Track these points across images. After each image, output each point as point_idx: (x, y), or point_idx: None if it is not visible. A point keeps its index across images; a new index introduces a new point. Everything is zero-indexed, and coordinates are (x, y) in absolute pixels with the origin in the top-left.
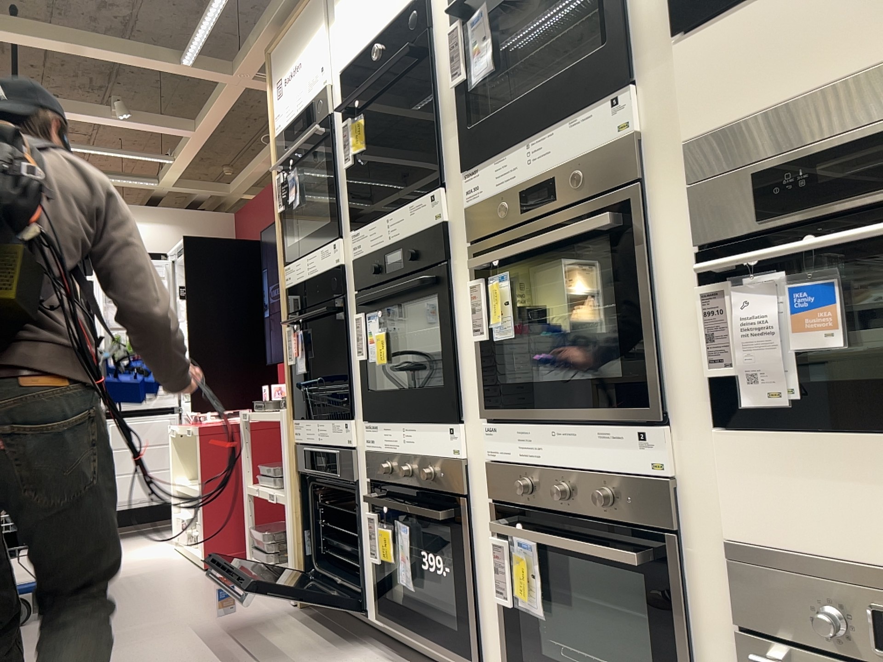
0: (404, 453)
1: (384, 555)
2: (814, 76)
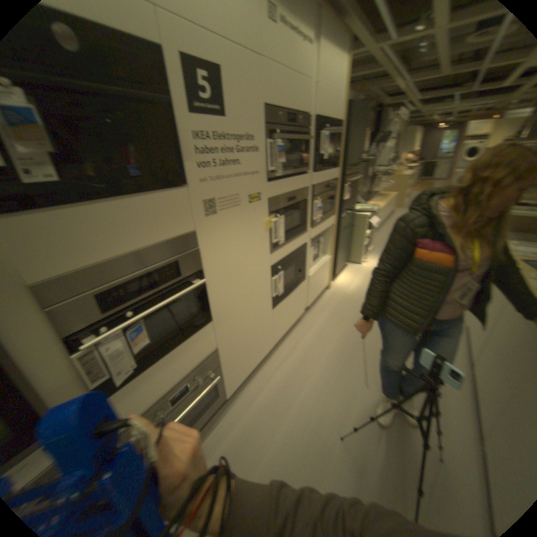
0: None
1: None
2: (114, 249)
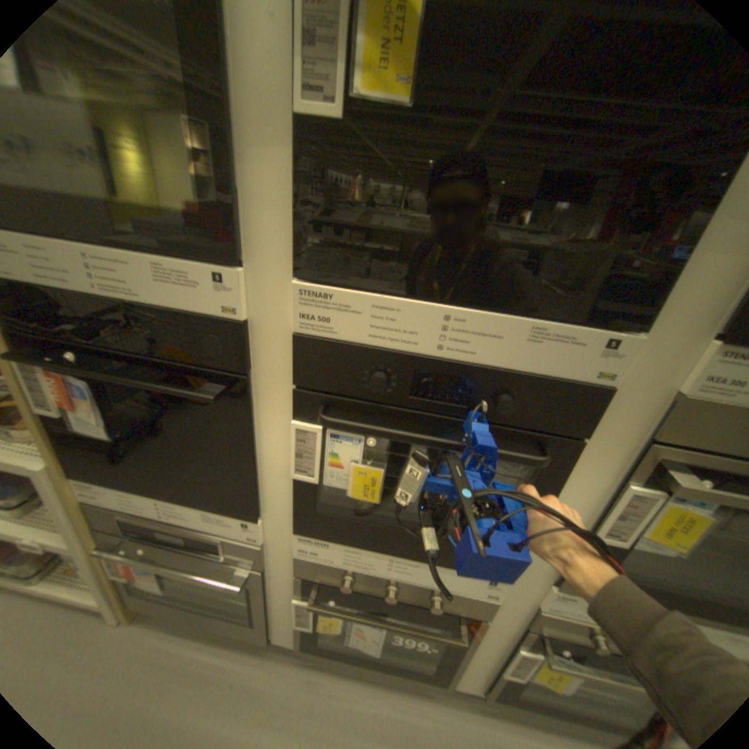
0: (389, 578)
1: (326, 632)
2: None
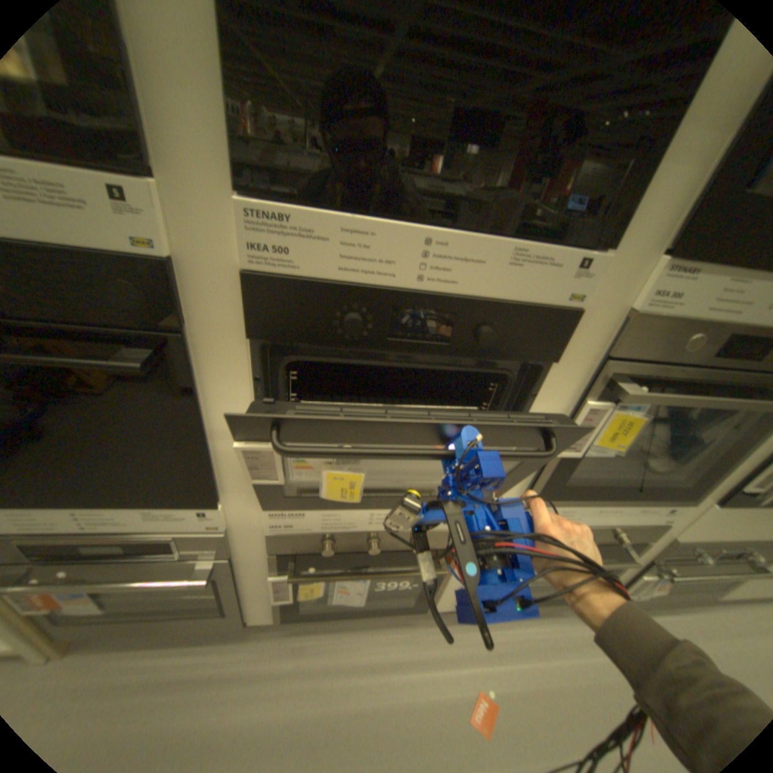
0: (370, 532)
1: (308, 598)
2: None
